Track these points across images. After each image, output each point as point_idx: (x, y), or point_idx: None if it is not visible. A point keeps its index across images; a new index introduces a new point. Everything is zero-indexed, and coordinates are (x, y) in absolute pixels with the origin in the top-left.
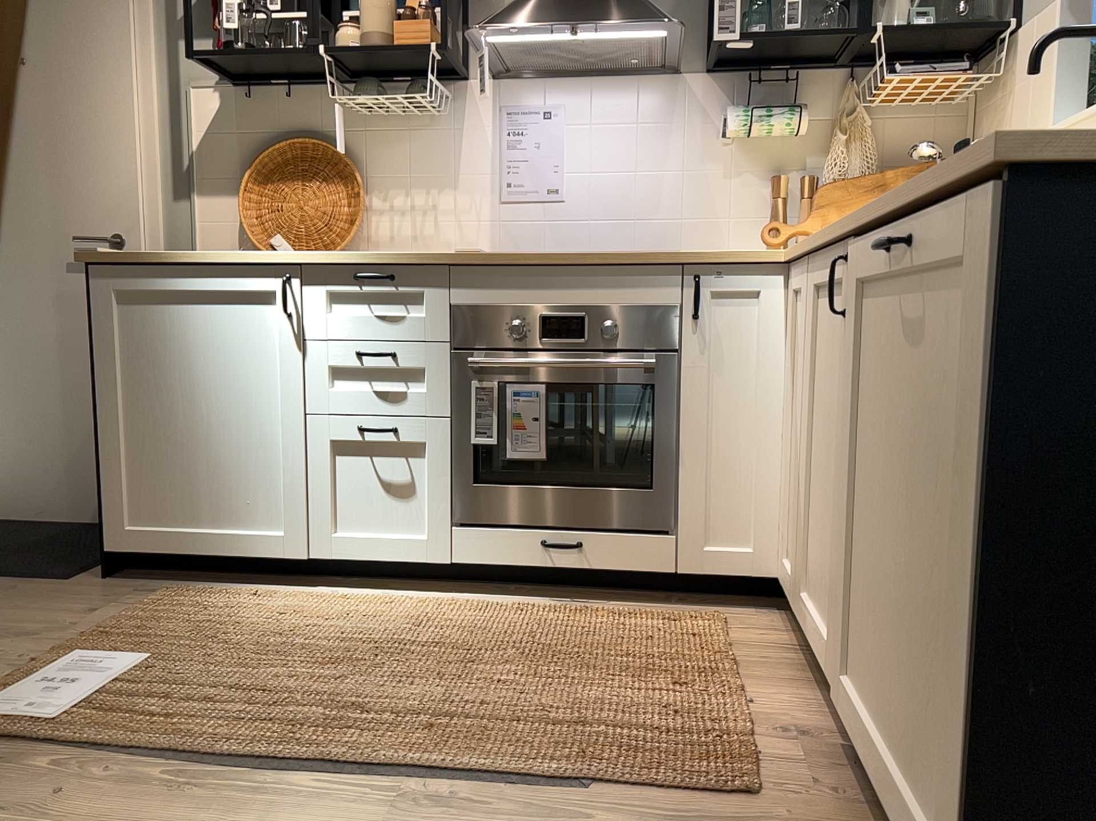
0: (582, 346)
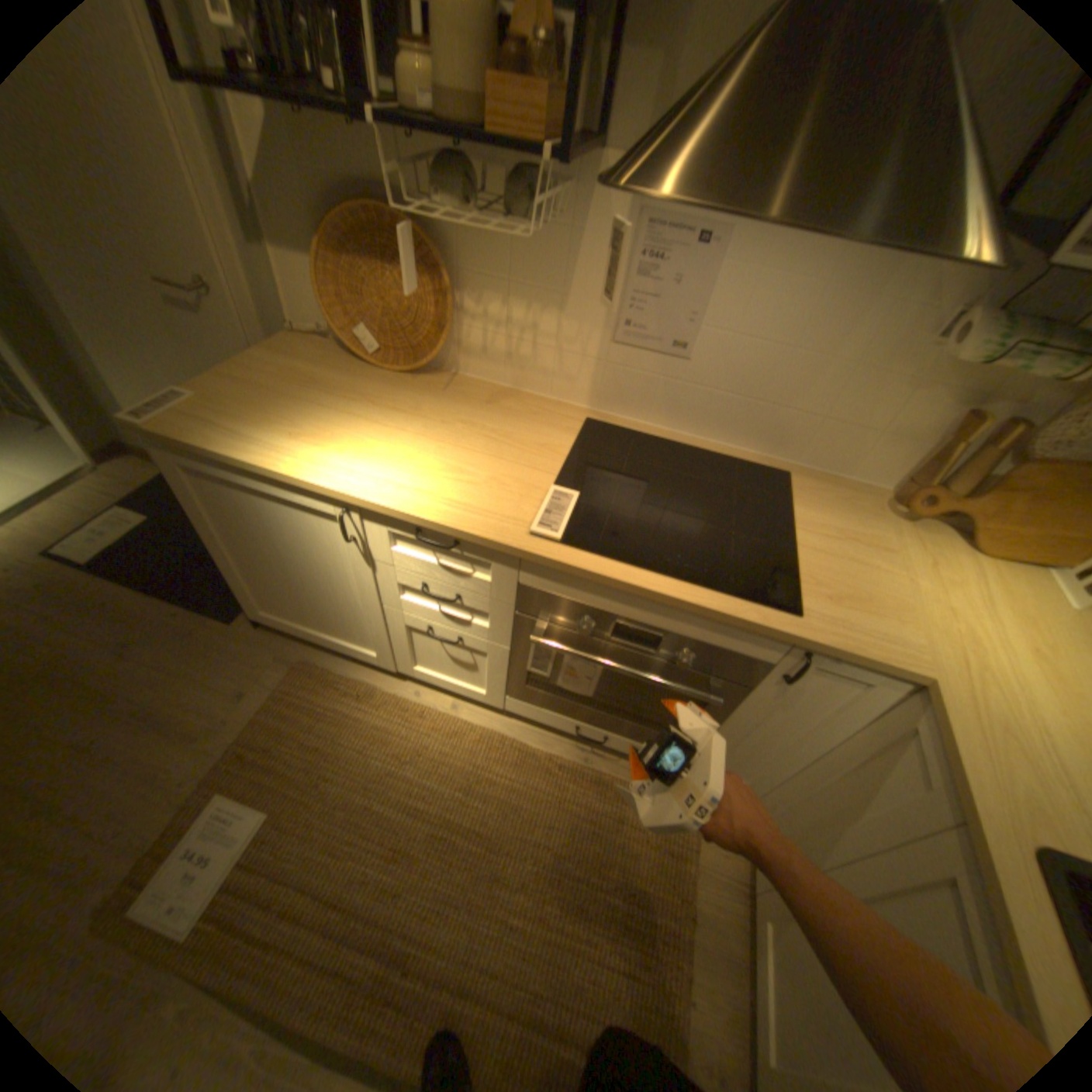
0: (651, 651)
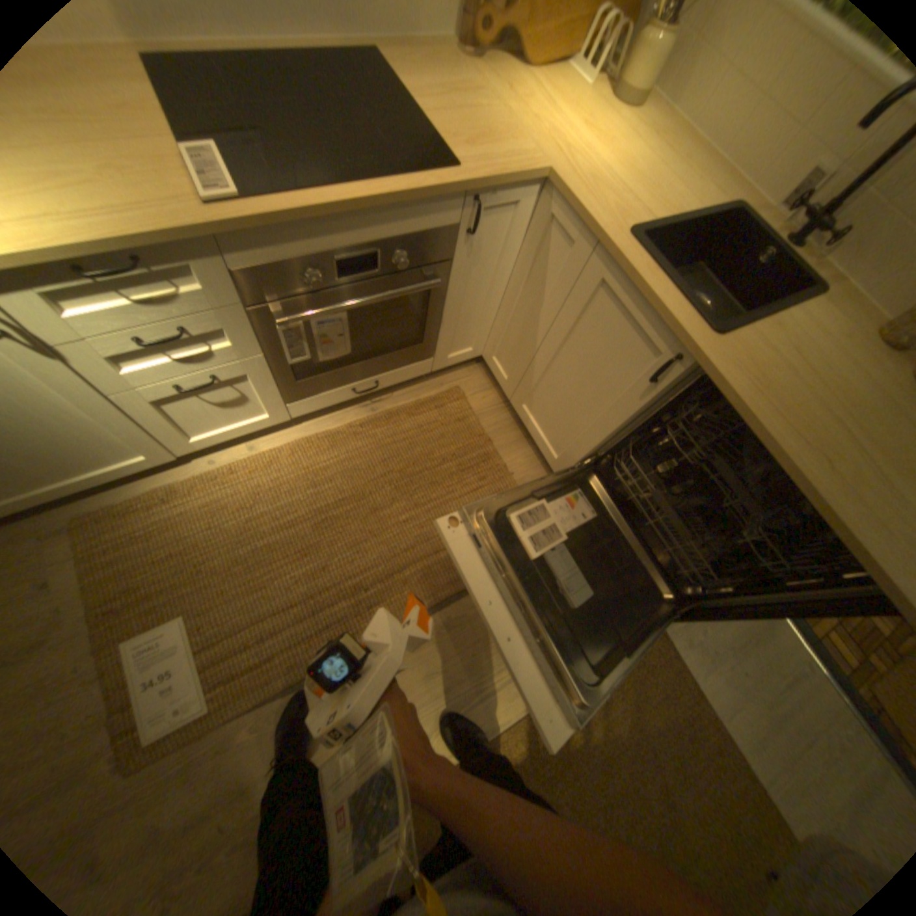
0: (373, 273)
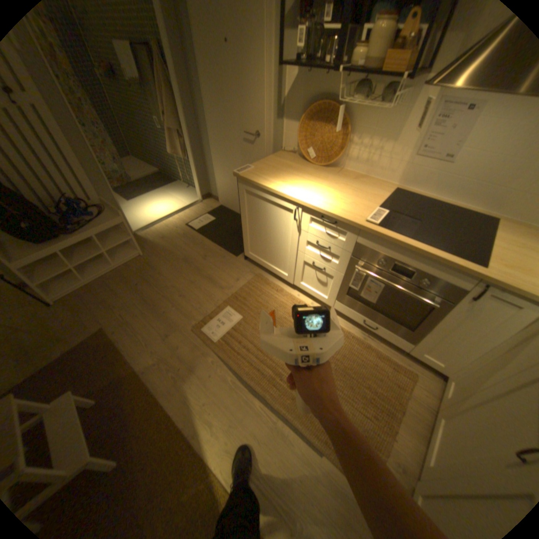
0: (408, 280)
